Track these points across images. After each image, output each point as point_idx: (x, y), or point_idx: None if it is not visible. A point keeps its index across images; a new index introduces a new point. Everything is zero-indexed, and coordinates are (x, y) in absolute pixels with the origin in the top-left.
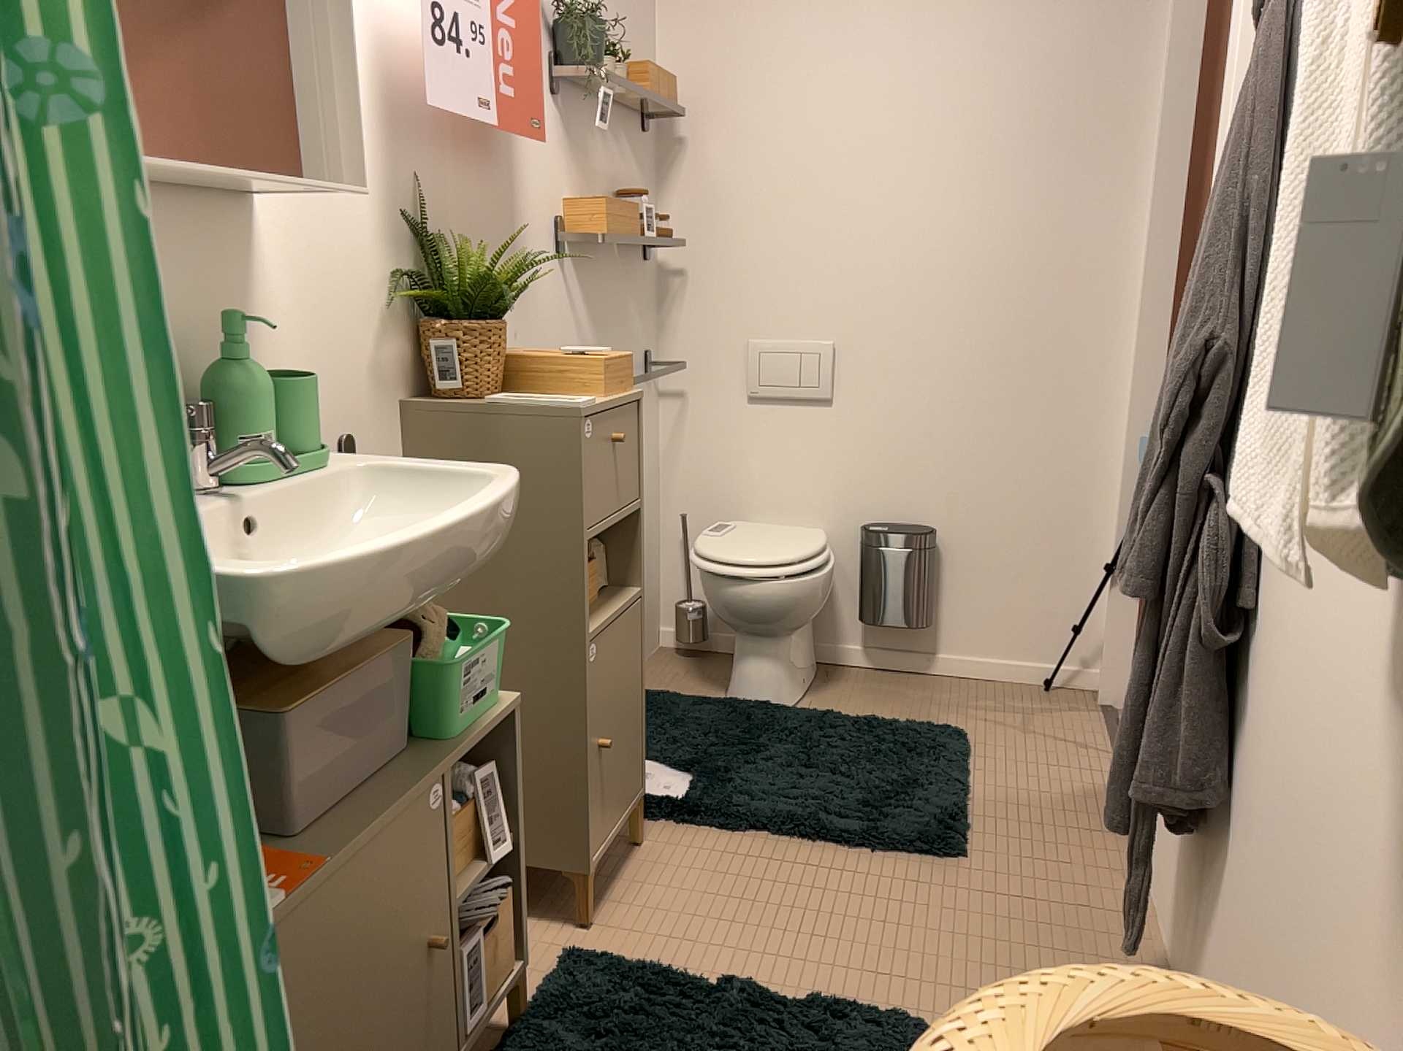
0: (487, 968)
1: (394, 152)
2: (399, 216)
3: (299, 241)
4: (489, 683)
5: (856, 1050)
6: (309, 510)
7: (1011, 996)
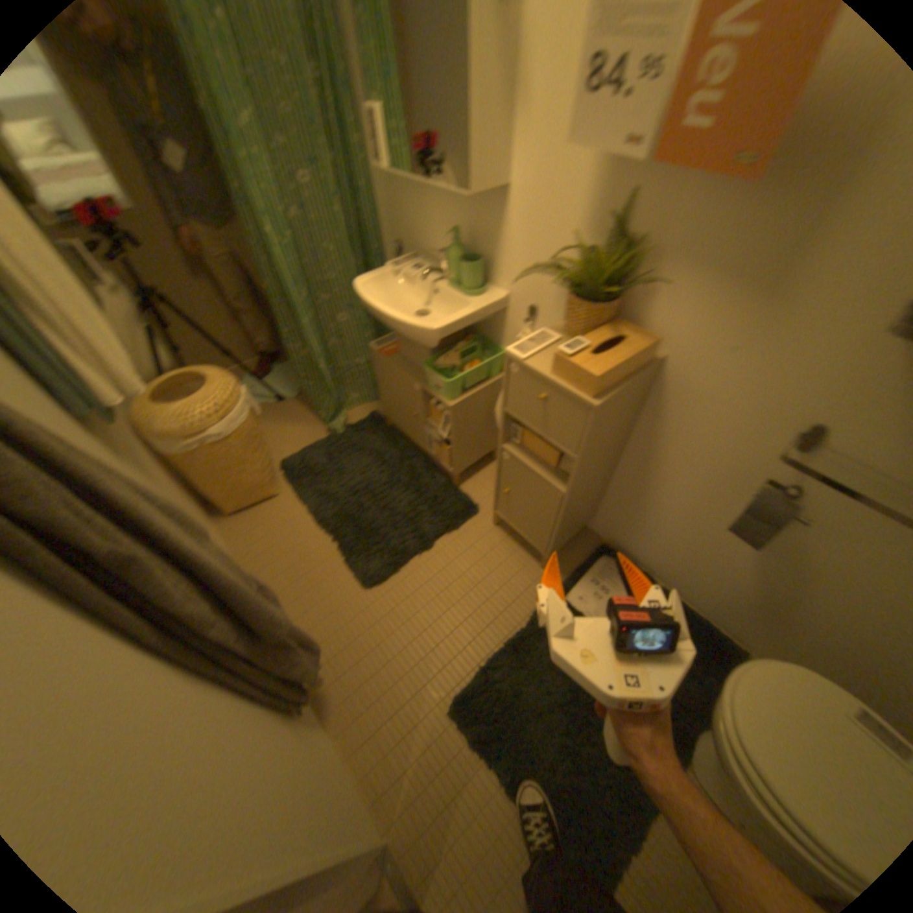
0: (438, 449)
1: (615, 160)
2: (605, 206)
3: (527, 205)
4: (443, 389)
5: (375, 550)
6: (453, 301)
7: (217, 382)
